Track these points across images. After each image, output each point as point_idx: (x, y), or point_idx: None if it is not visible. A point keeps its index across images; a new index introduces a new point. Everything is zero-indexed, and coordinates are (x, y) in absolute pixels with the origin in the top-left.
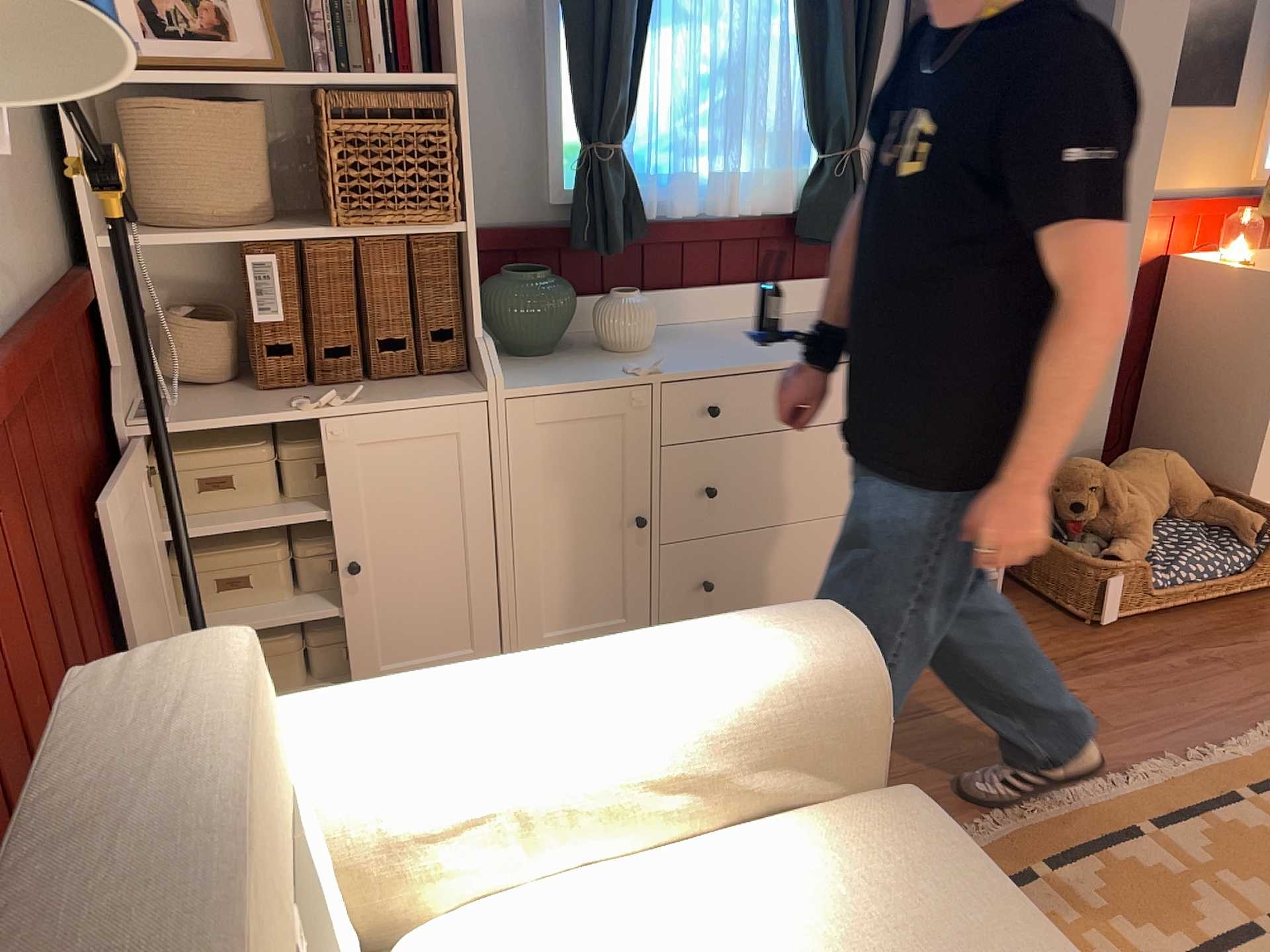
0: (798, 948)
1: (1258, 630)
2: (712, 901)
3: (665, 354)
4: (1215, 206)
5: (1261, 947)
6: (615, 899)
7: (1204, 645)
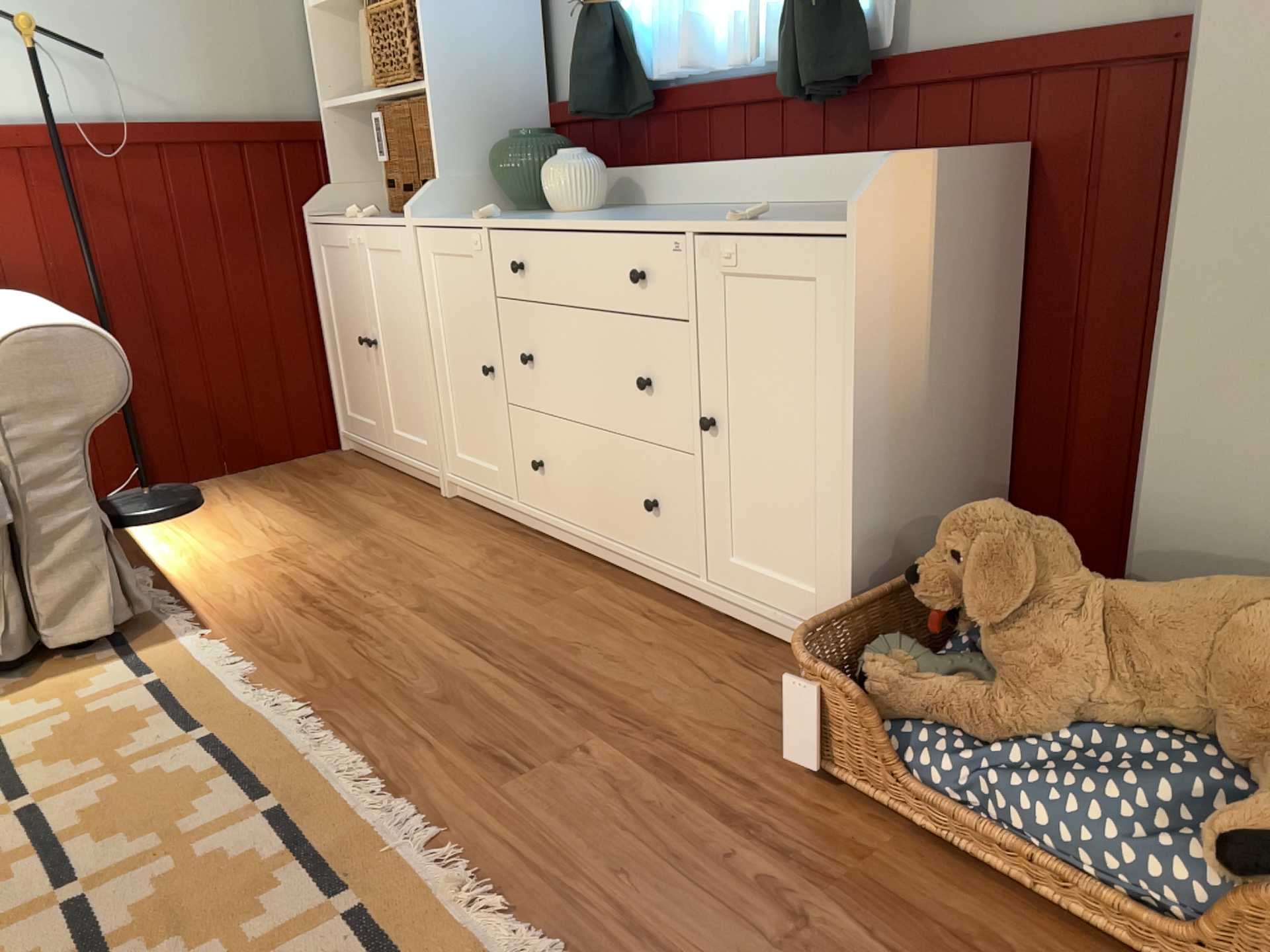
0: None
1: None
2: None
3: (560, 215)
4: None
5: (43, 886)
6: None
7: (854, 905)
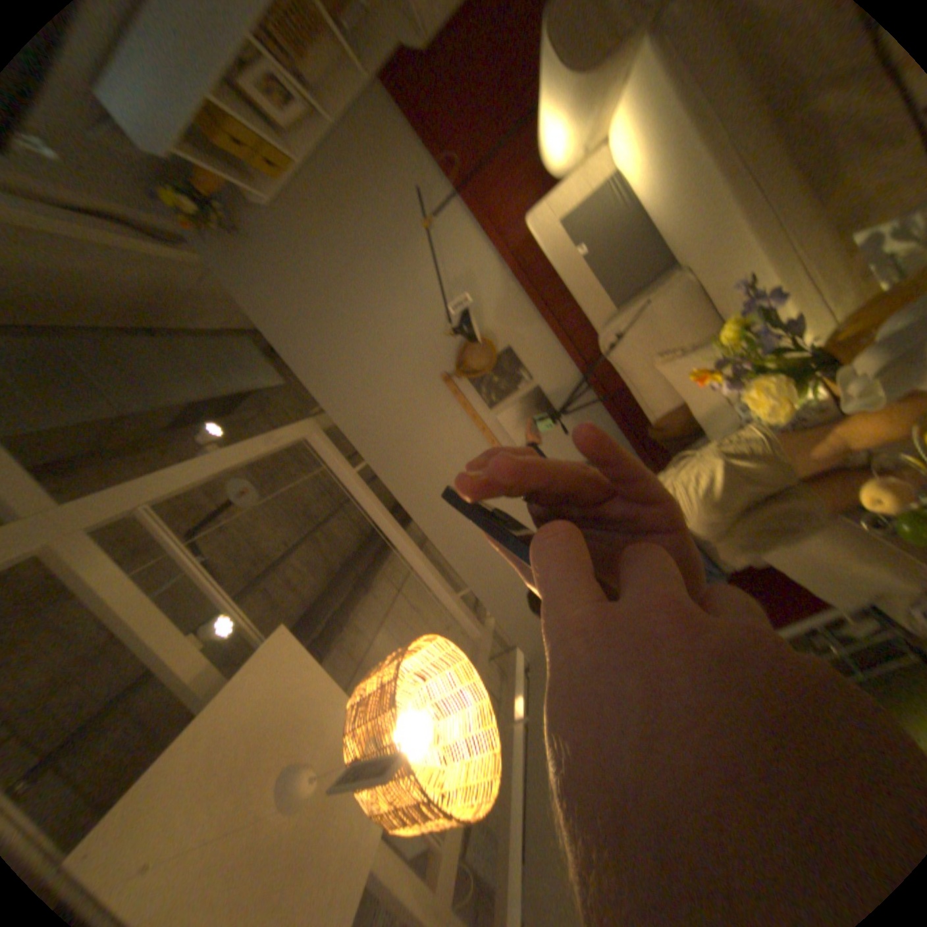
0: (647, 145)
1: None
2: (629, 126)
3: None
4: None
5: None
6: (618, 127)
7: None
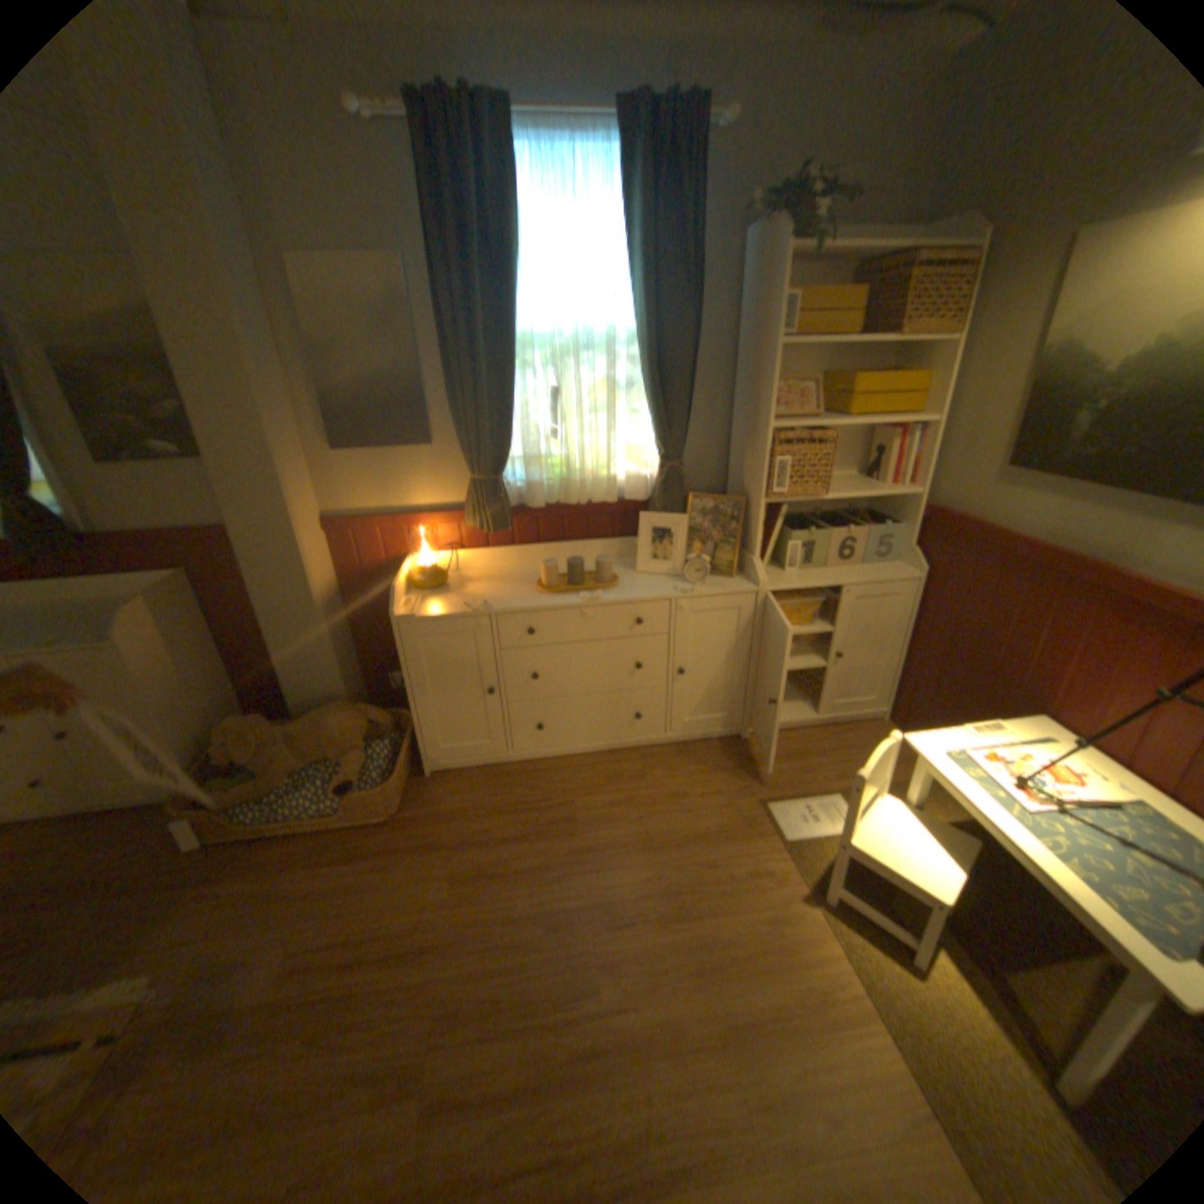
0: None
1: (298, 869)
2: None
3: None
4: (436, 518)
5: None
6: None
7: (234, 880)
